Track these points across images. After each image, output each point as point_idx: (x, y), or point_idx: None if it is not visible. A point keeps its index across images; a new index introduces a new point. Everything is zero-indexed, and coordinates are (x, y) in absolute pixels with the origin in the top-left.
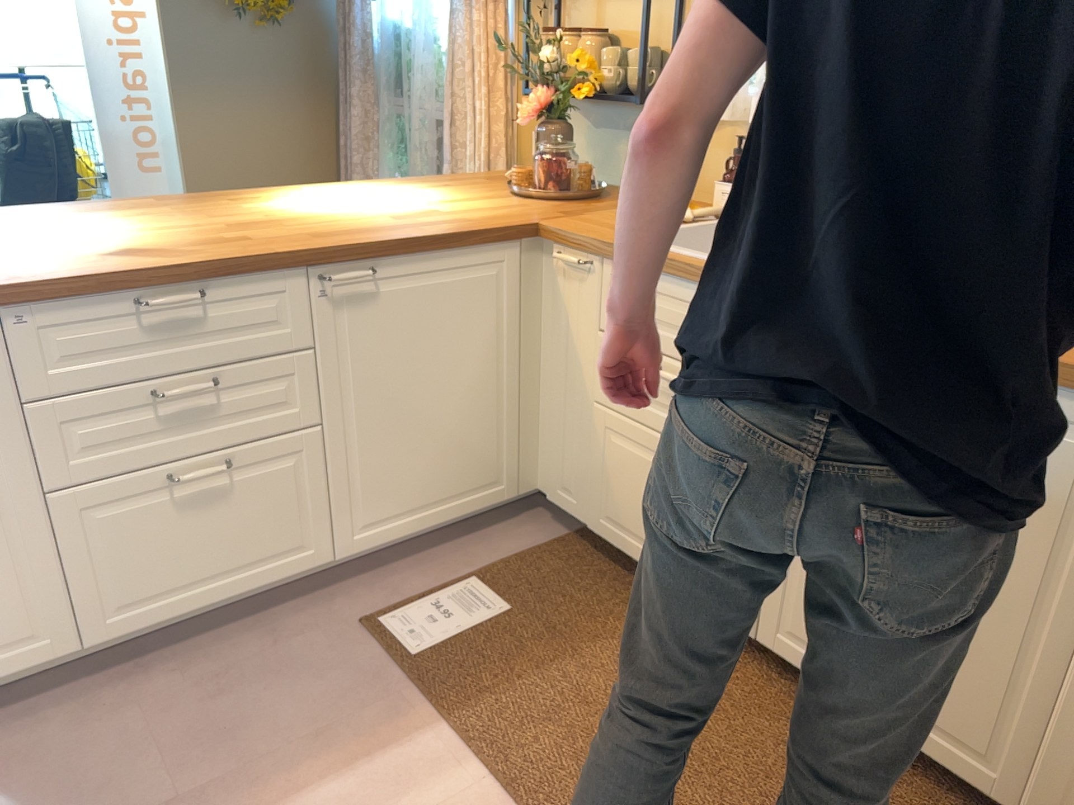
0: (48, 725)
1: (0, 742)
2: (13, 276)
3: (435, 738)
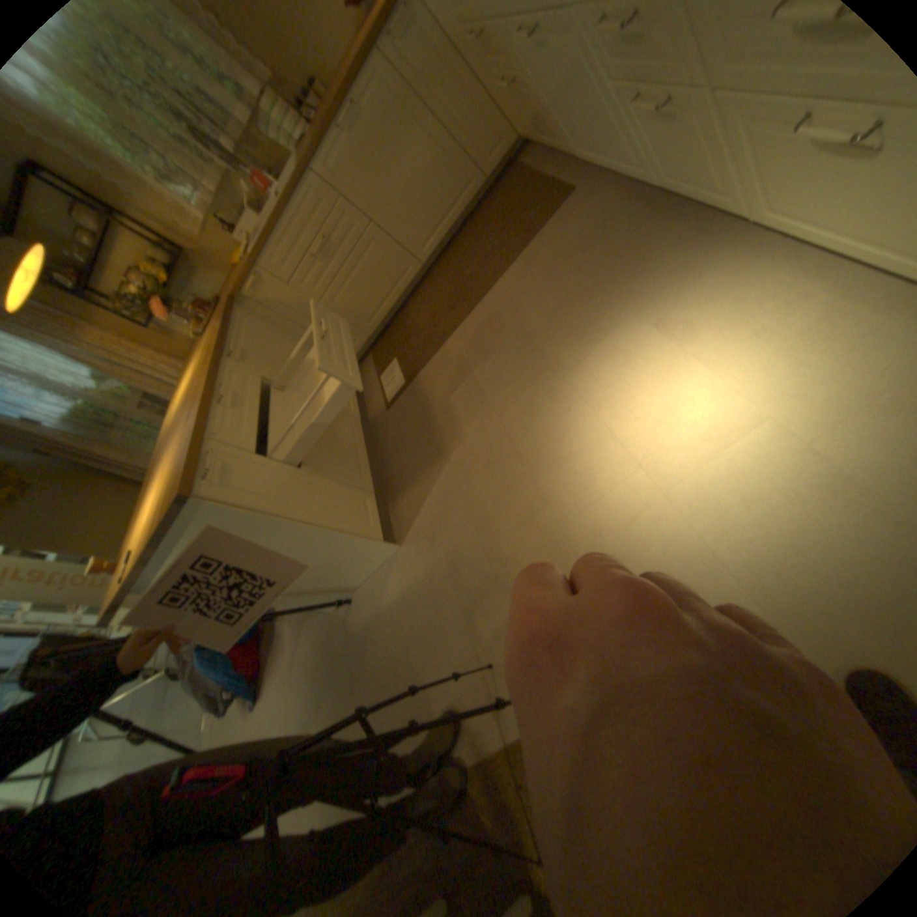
0: (403, 502)
1: (406, 516)
2: (189, 433)
3: (436, 358)
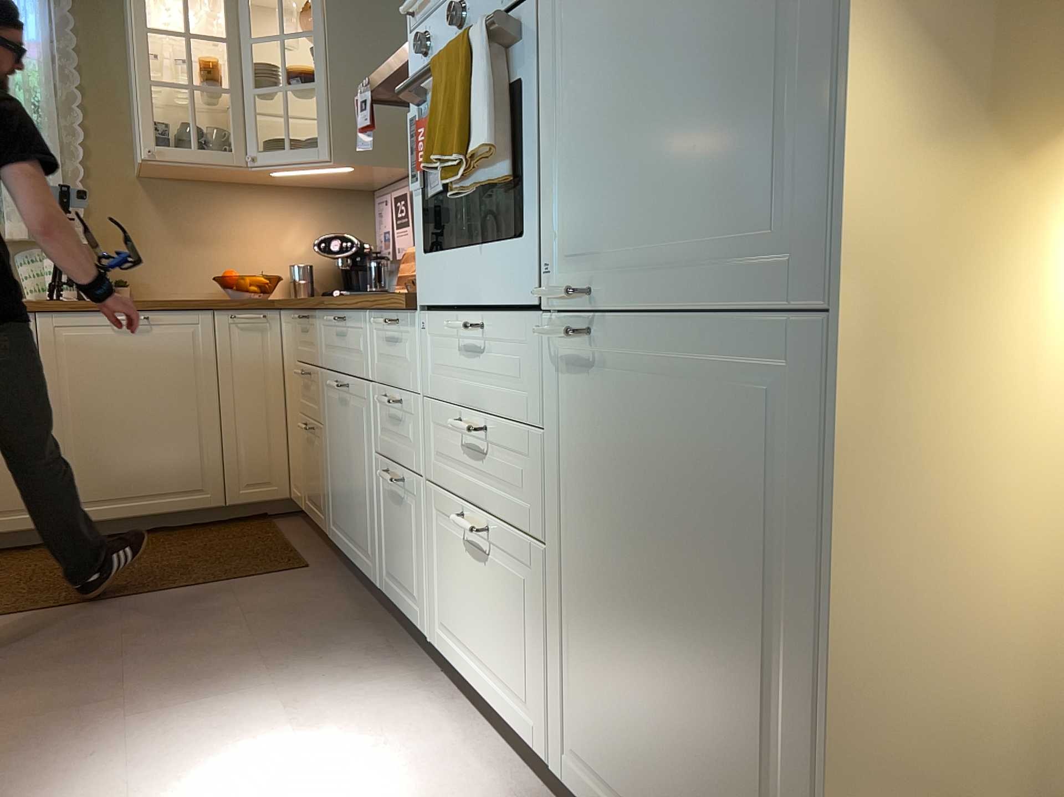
0: None
1: None
2: None
3: None
